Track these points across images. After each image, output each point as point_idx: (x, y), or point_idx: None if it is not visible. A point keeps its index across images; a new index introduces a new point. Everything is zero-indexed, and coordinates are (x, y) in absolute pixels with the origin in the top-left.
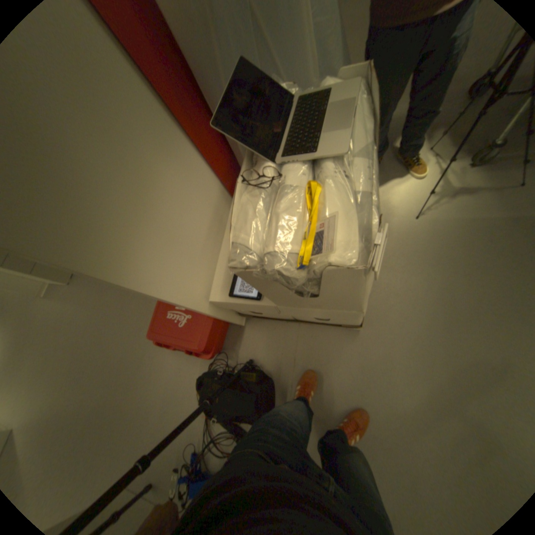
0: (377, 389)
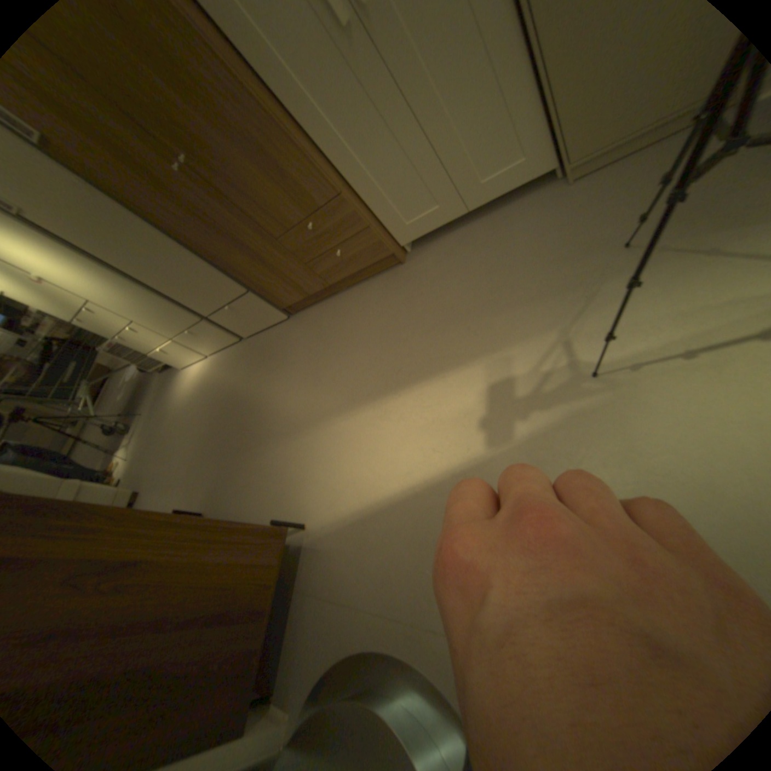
0: (156, 481)
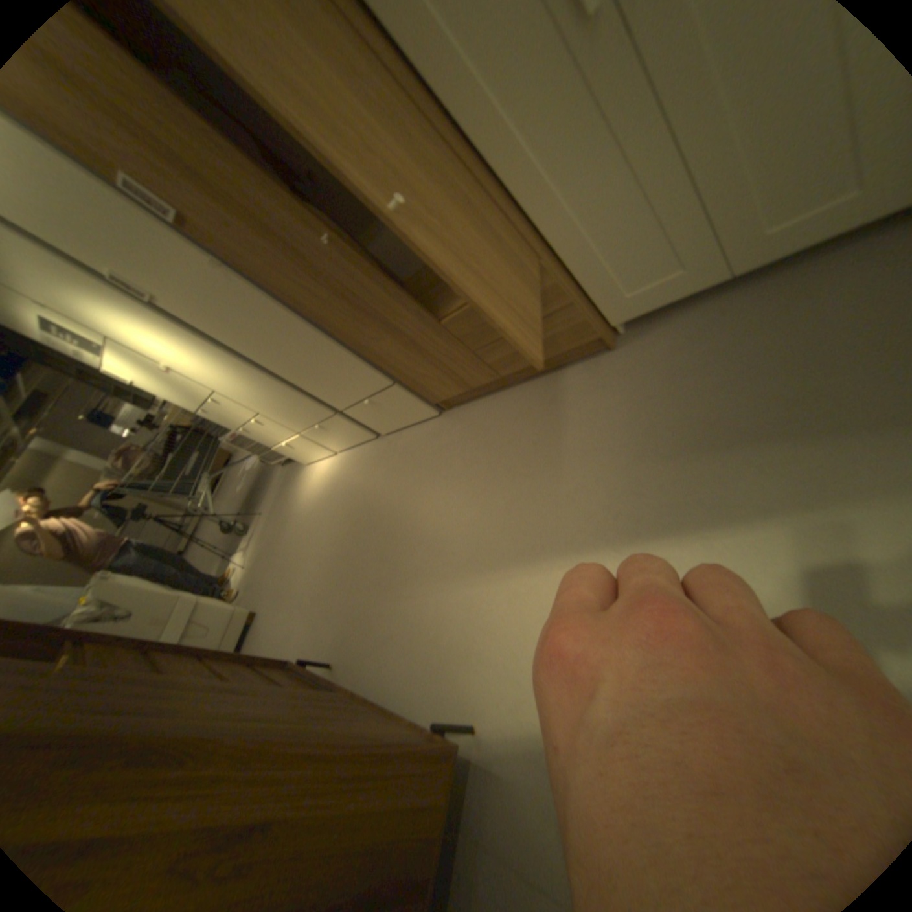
0: (277, 604)
